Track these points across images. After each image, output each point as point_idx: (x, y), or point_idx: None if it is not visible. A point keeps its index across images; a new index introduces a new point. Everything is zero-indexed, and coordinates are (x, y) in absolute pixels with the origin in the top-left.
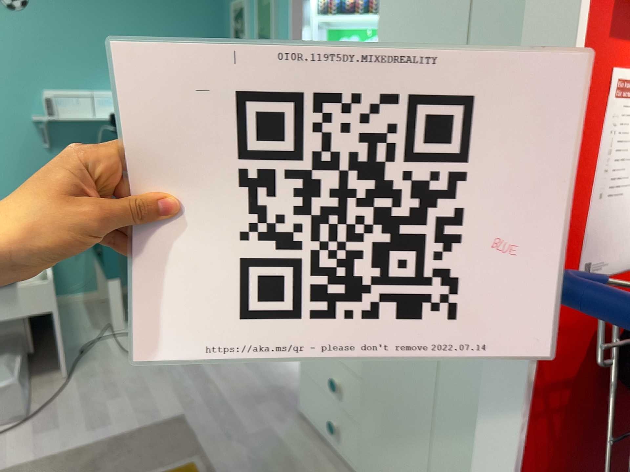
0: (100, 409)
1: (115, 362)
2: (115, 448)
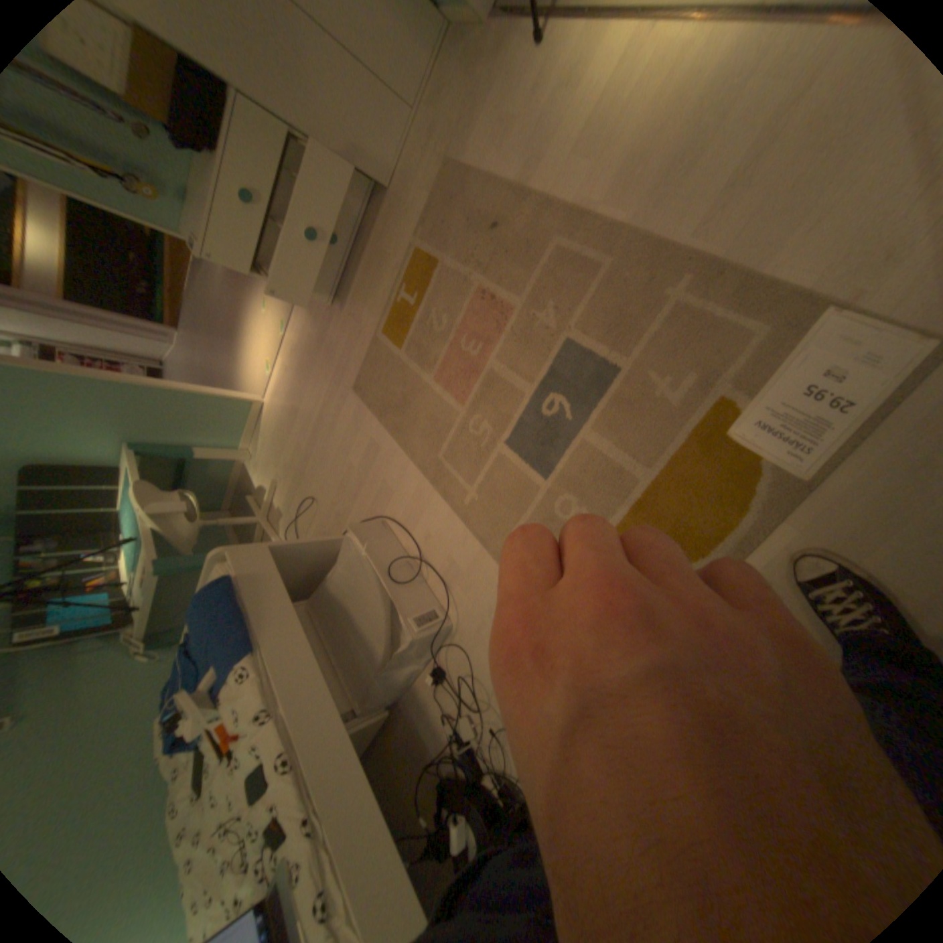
0: (360, 463)
1: (321, 508)
2: (383, 405)
